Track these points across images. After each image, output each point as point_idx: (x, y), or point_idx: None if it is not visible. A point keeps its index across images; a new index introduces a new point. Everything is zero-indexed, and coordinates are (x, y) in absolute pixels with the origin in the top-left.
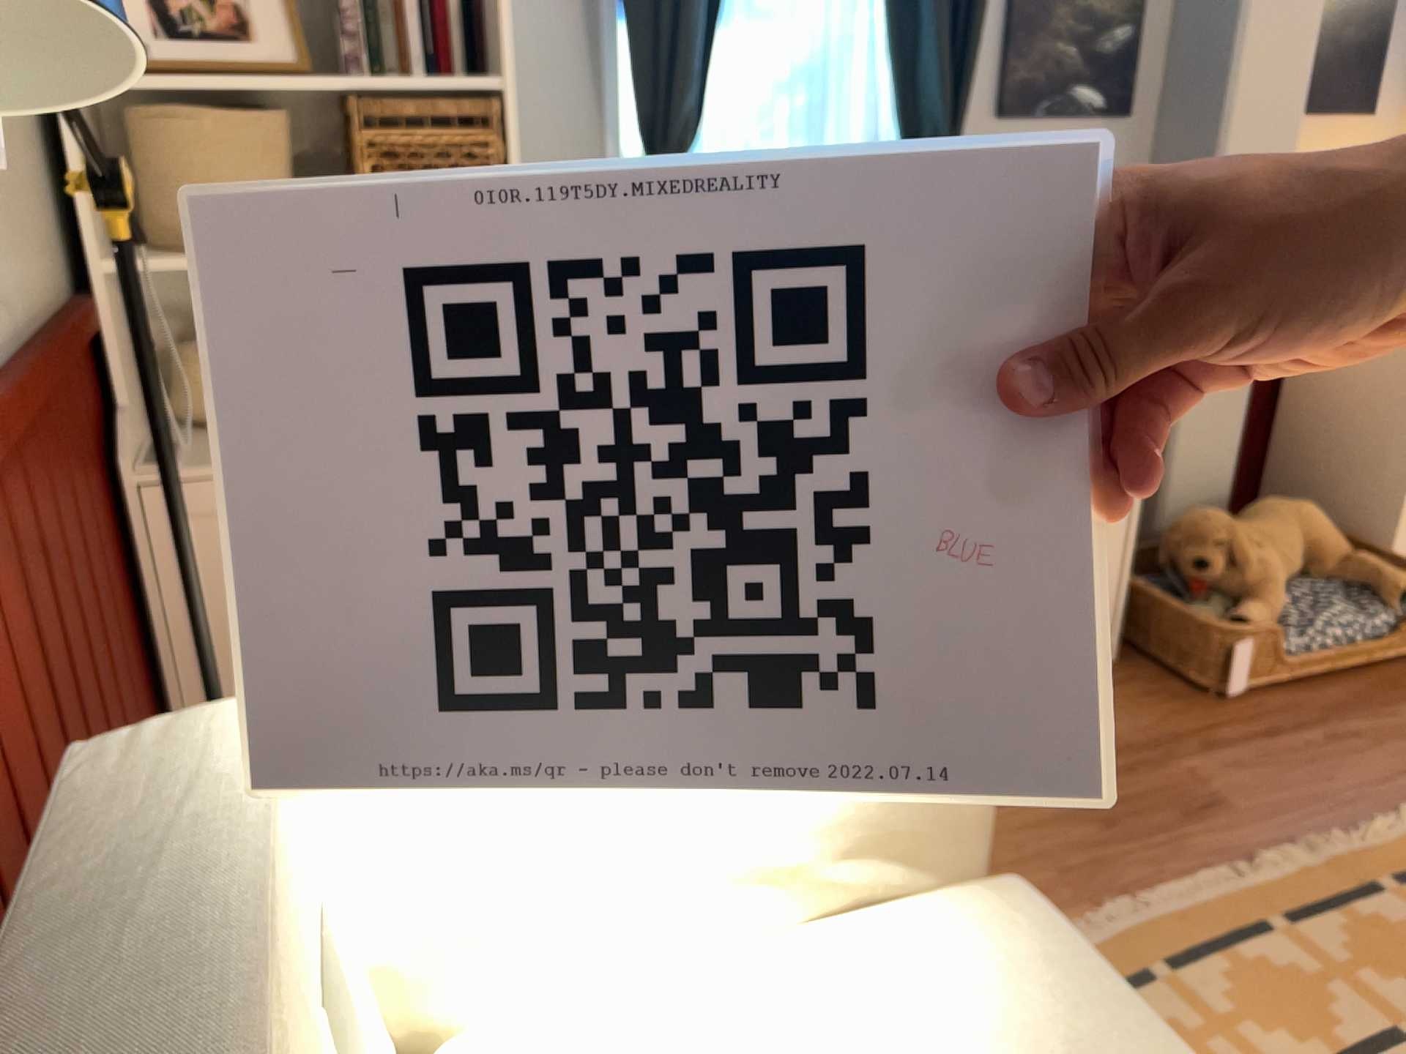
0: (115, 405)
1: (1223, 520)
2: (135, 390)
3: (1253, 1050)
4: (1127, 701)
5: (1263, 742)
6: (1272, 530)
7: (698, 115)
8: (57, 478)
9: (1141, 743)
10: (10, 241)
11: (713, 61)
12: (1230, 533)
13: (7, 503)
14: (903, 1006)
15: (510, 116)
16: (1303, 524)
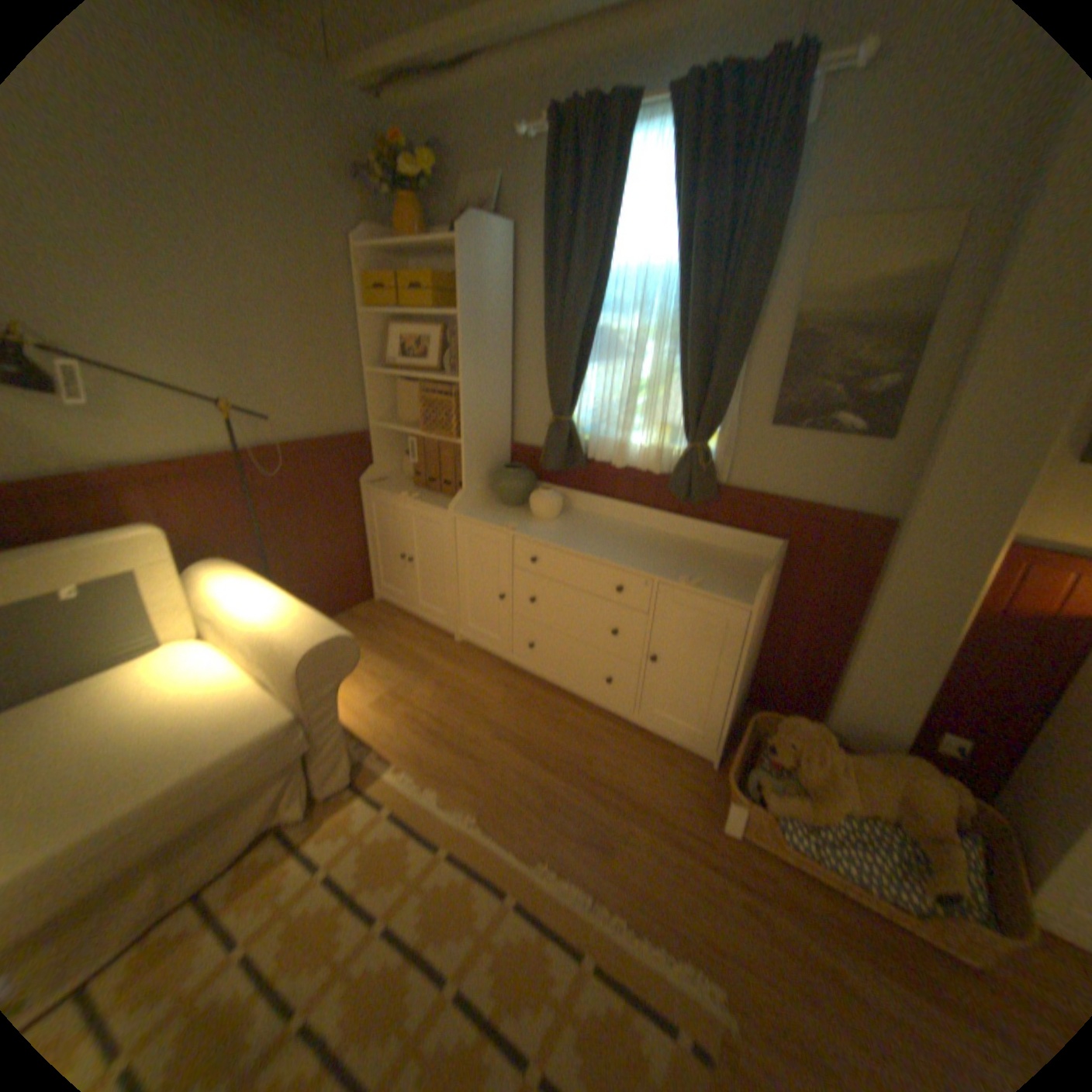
0: (373, 464)
1: (810, 737)
2: (390, 462)
3: (404, 908)
4: (678, 788)
5: (700, 868)
6: (872, 776)
7: (573, 401)
8: (303, 478)
9: (639, 805)
10: (311, 414)
11: (586, 377)
12: (807, 747)
13: (250, 478)
14: (206, 710)
15: (462, 394)
16: (910, 791)
